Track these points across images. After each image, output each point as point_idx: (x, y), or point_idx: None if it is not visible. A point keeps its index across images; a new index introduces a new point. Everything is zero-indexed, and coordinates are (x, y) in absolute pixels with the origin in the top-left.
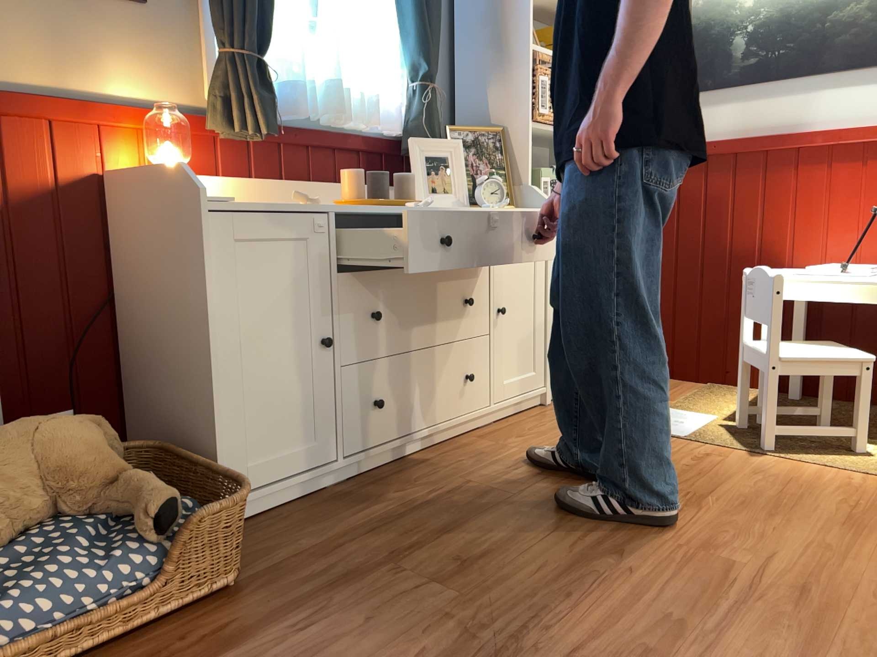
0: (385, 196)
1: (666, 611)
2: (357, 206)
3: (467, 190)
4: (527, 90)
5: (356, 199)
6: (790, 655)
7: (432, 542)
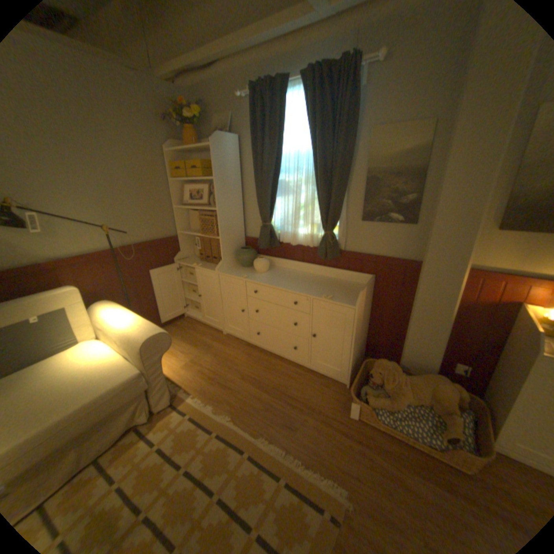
0: None
1: None
2: None
3: None
4: None
5: None
6: None
7: None
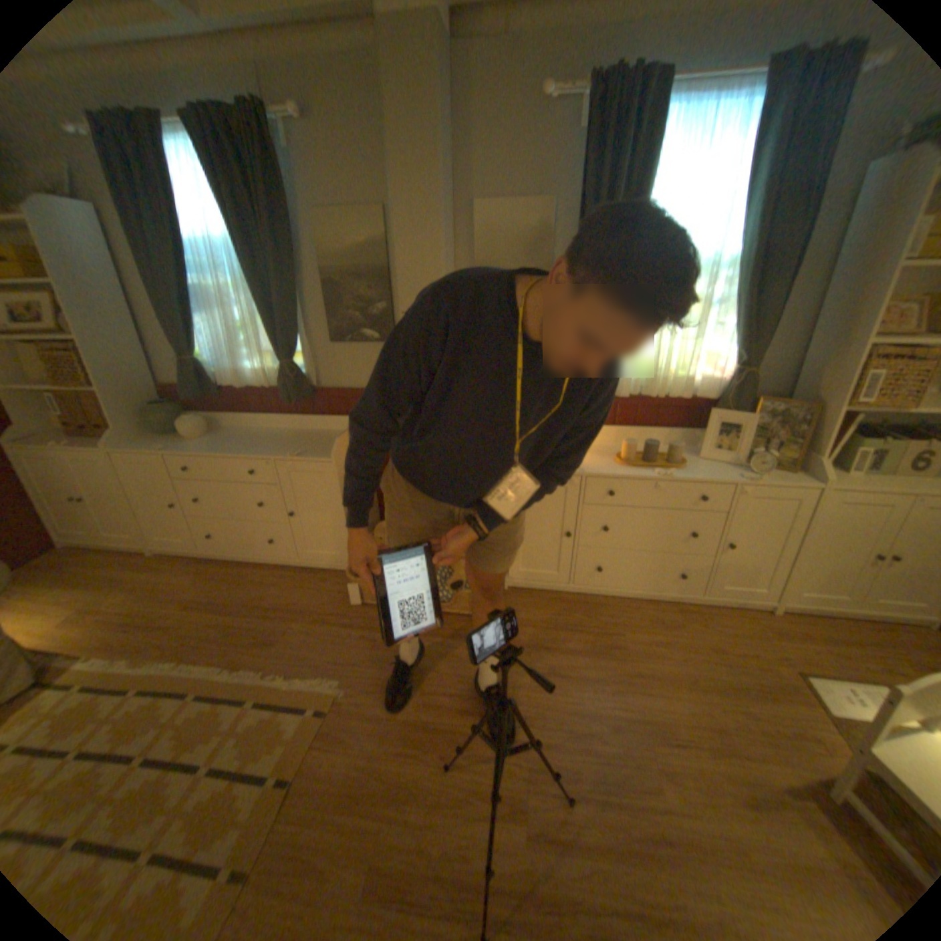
0: (652, 459)
1: (583, 773)
2: (622, 466)
3: (746, 455)
4: (852, 382)
5: (623, 461)
6: (593, 844)
7: (557, 655)
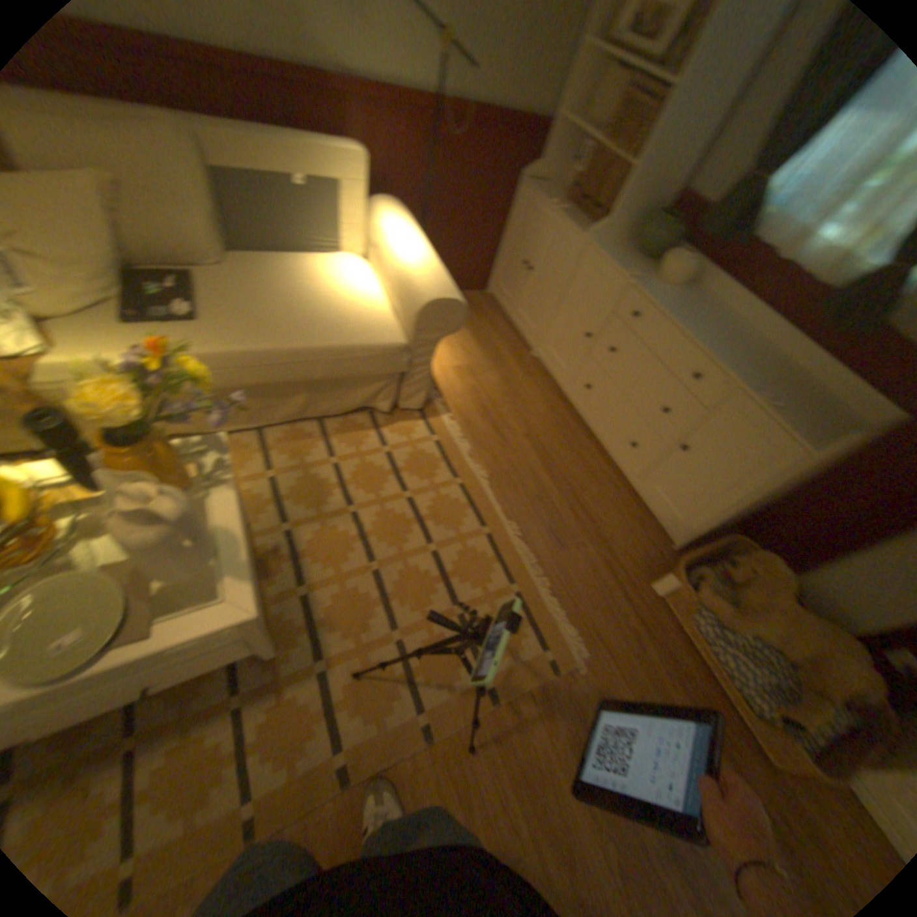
0: None
1: None
2: None
3: None
4: None
5: None
6: None
7: None
